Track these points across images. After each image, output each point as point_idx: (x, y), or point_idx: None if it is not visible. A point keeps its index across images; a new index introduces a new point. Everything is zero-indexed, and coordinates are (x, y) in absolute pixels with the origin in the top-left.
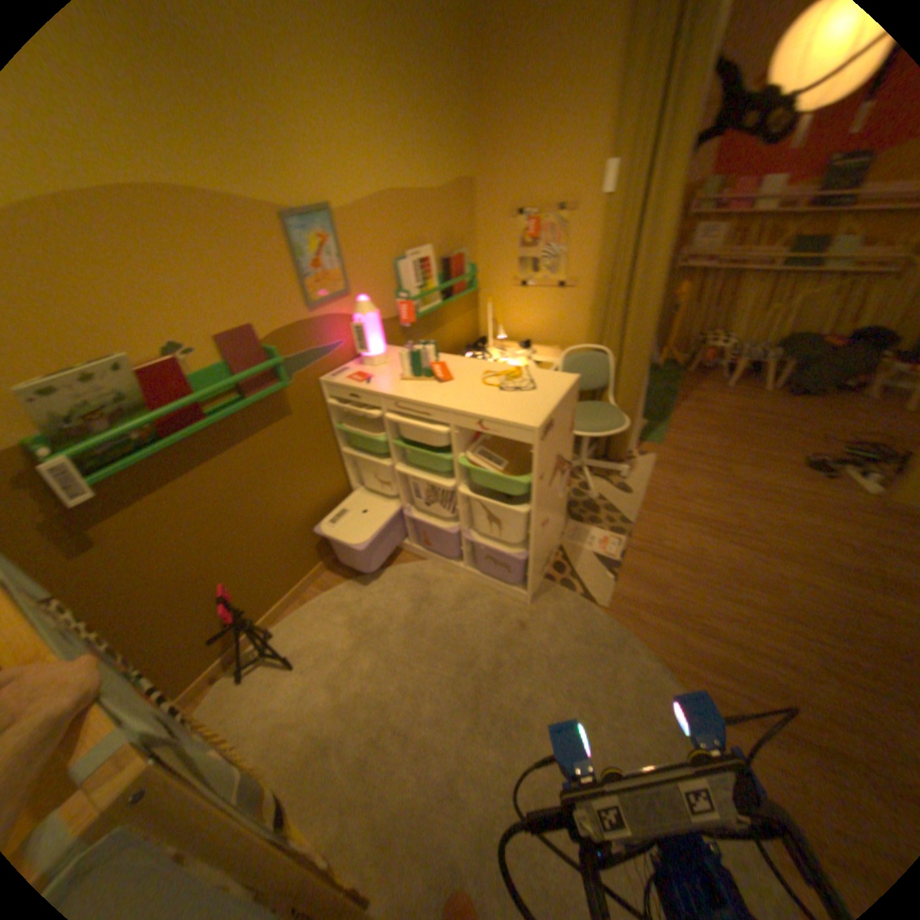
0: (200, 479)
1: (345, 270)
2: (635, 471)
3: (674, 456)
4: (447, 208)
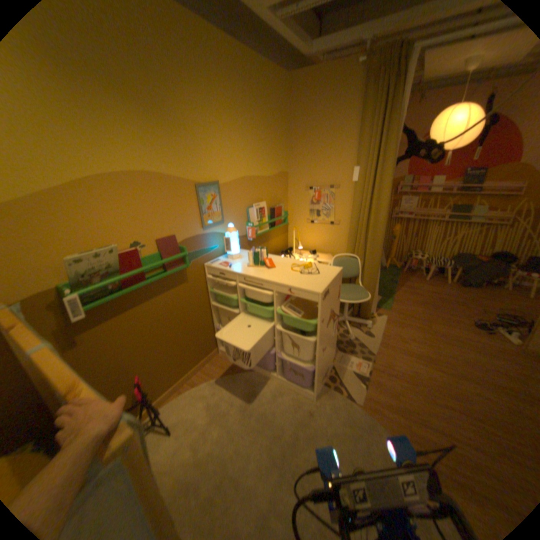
0: (137, 314)
1: (223, 212)
2: (376, 325)
3: (398, 318)
4: (275, 185)
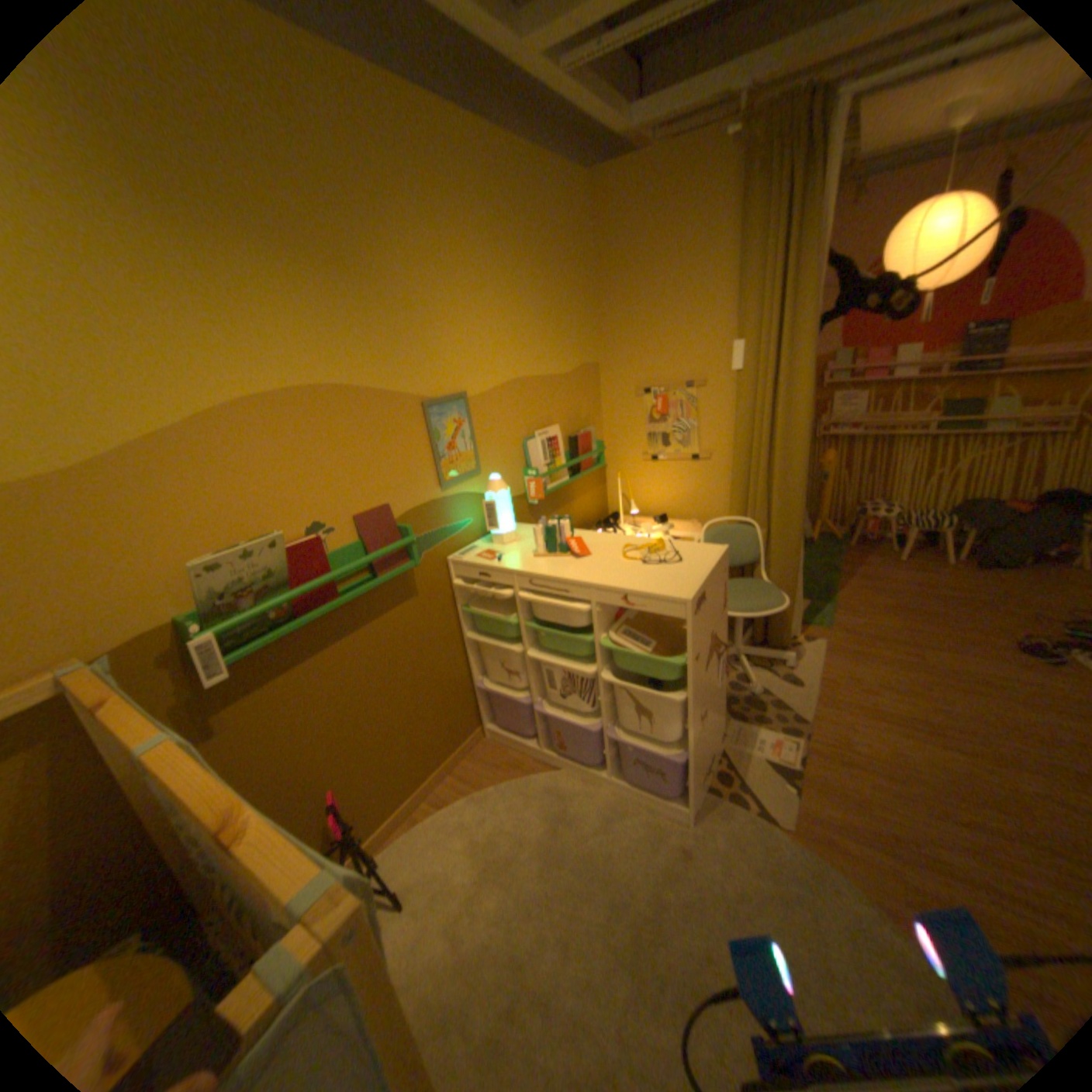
0: (326, 663)
1: (478, 451)
2: (804, 660)
3: (850, 642)
4: (574, 391)
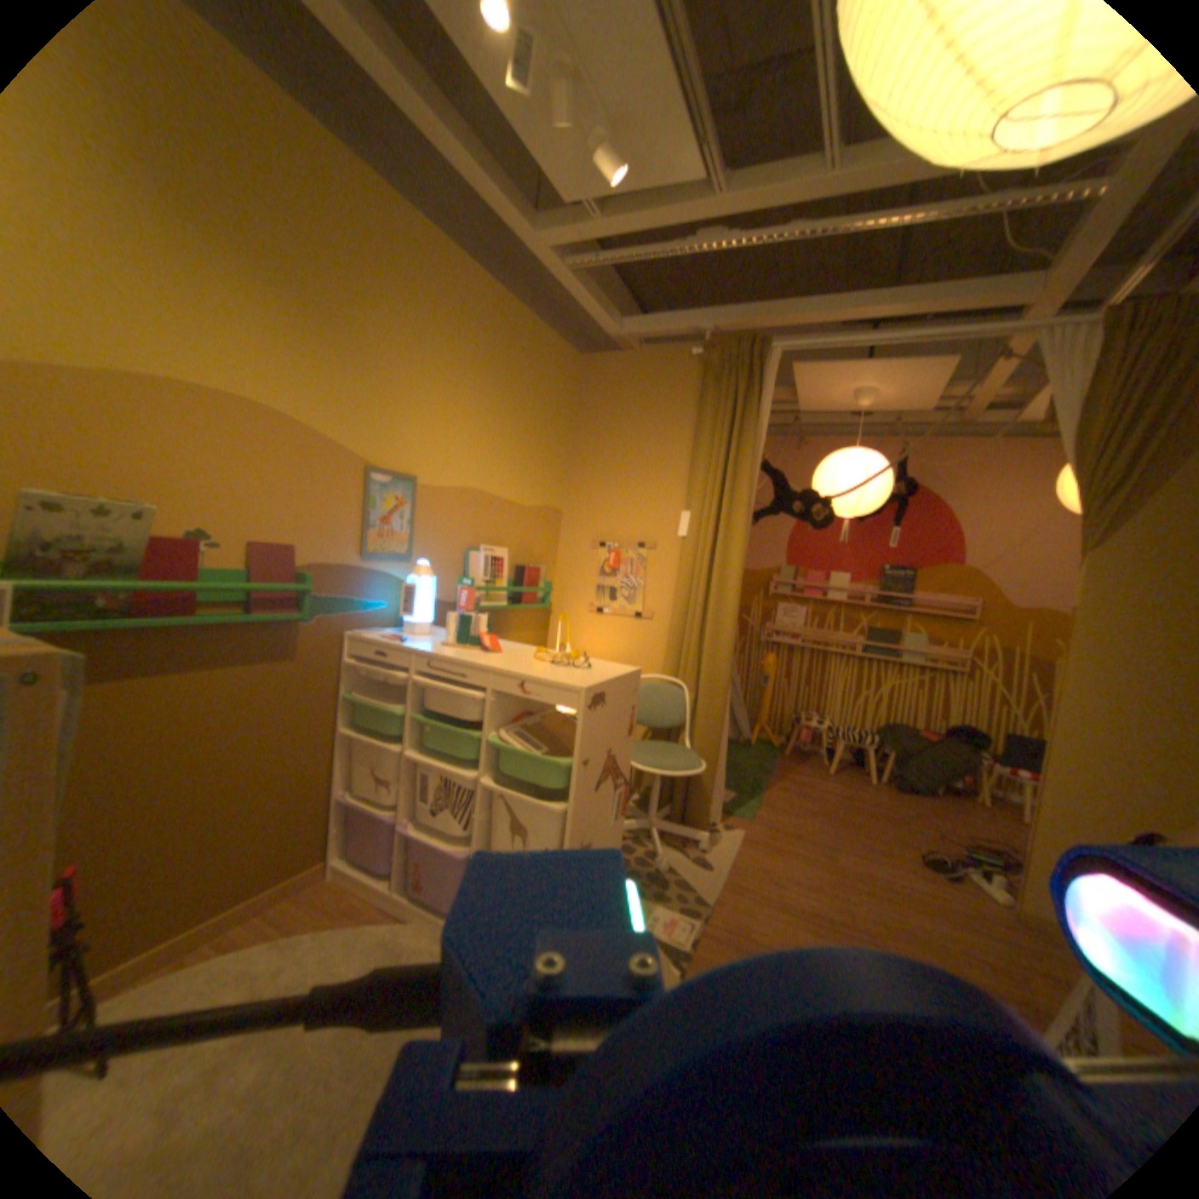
0: (144, 697)
1: (414, 539)
2: (719, 848)
3: (768, 837)
4: (532, 527)
